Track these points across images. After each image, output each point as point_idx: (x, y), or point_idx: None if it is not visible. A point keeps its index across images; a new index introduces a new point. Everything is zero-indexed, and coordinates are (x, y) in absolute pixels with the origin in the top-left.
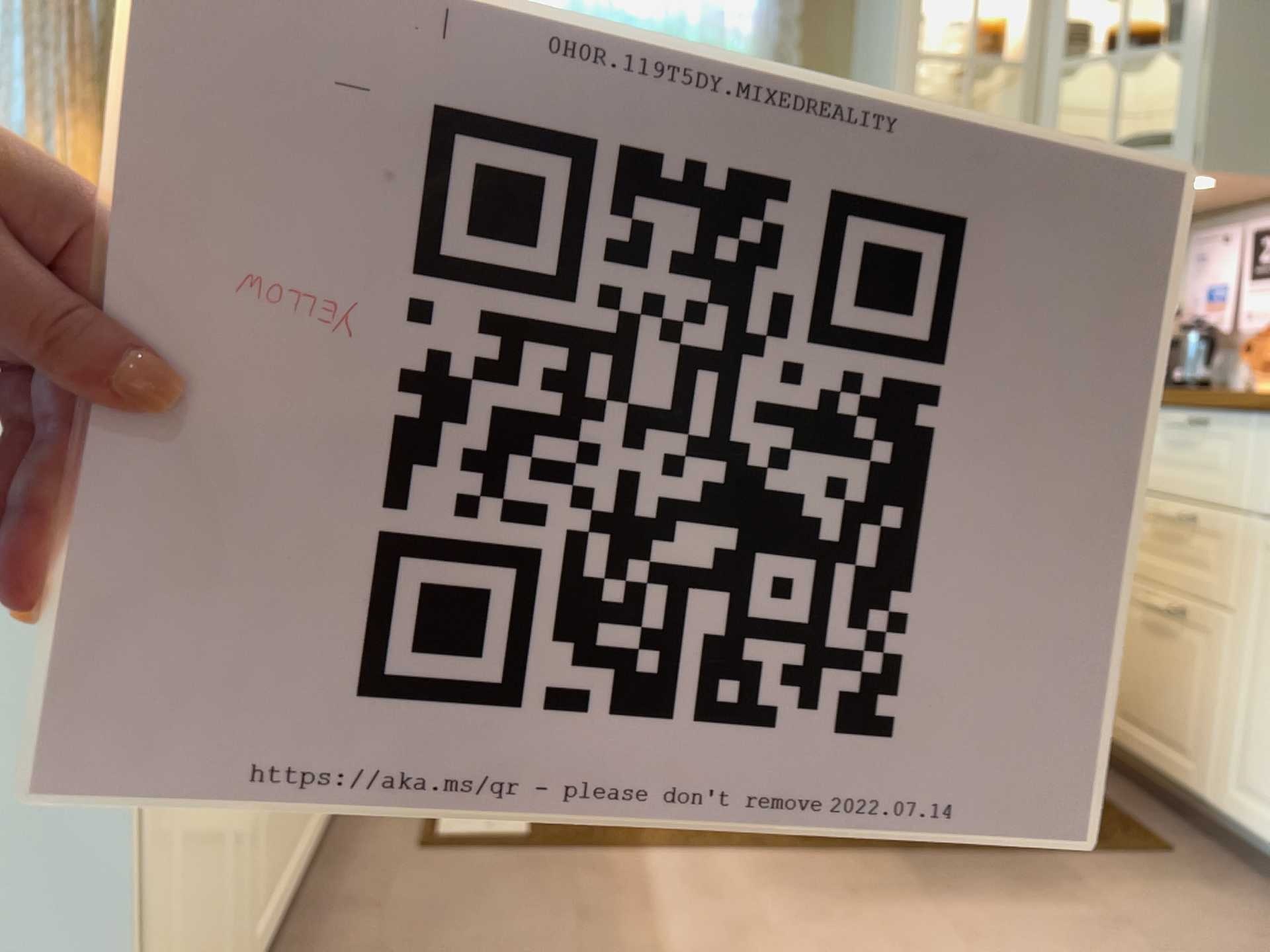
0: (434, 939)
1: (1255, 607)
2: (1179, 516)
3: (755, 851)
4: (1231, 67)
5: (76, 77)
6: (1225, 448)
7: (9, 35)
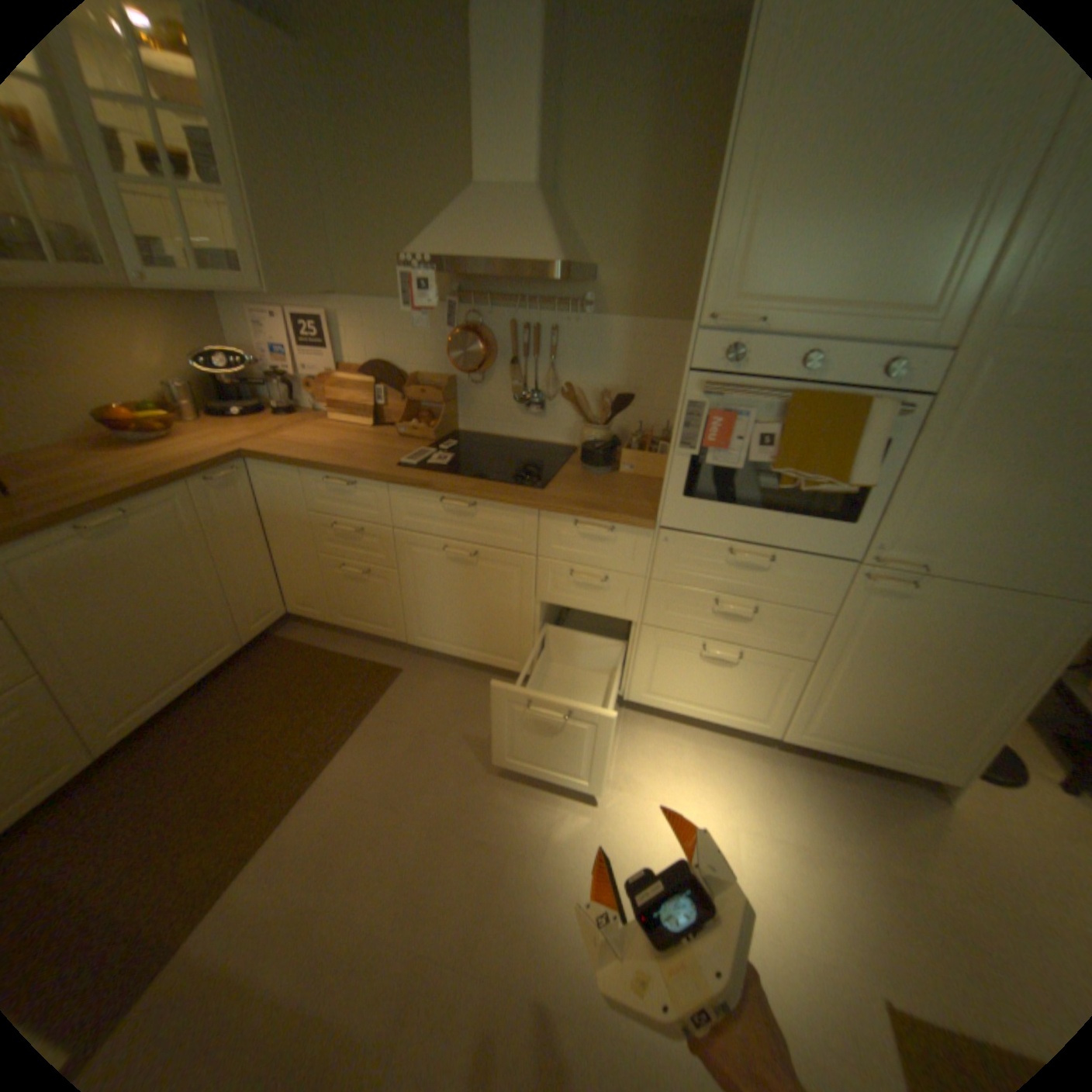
0: None
1: (404, 567)
2: (352, 531)
3: (245, 862)
4: (260, 220)
5: None
6: (367, 497)
7: None
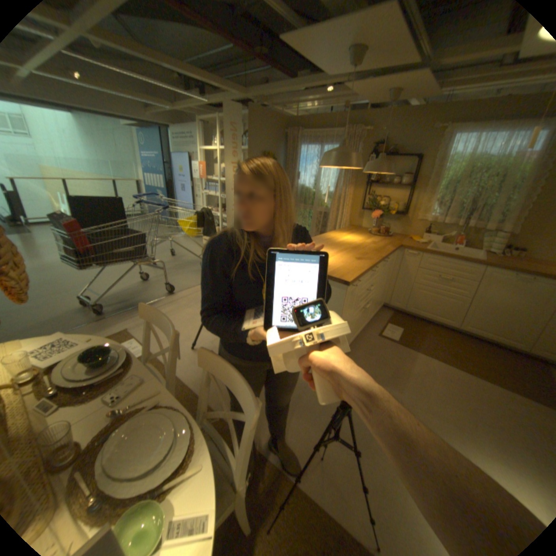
0: (376, 350)
1: None
2: None
3: (443, 362)
4: None
5: (351, 178)
6: None
7: (341, 170)
